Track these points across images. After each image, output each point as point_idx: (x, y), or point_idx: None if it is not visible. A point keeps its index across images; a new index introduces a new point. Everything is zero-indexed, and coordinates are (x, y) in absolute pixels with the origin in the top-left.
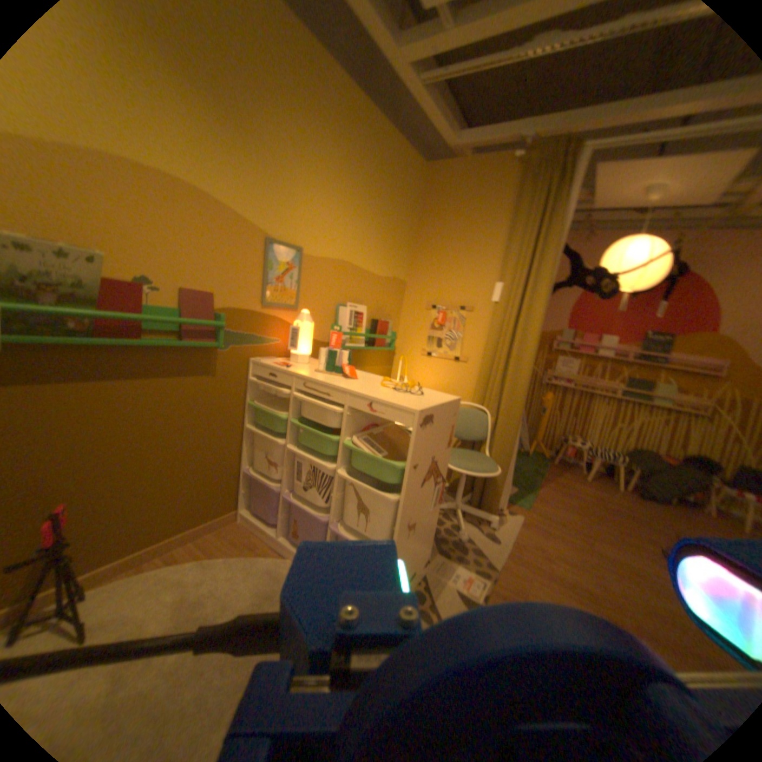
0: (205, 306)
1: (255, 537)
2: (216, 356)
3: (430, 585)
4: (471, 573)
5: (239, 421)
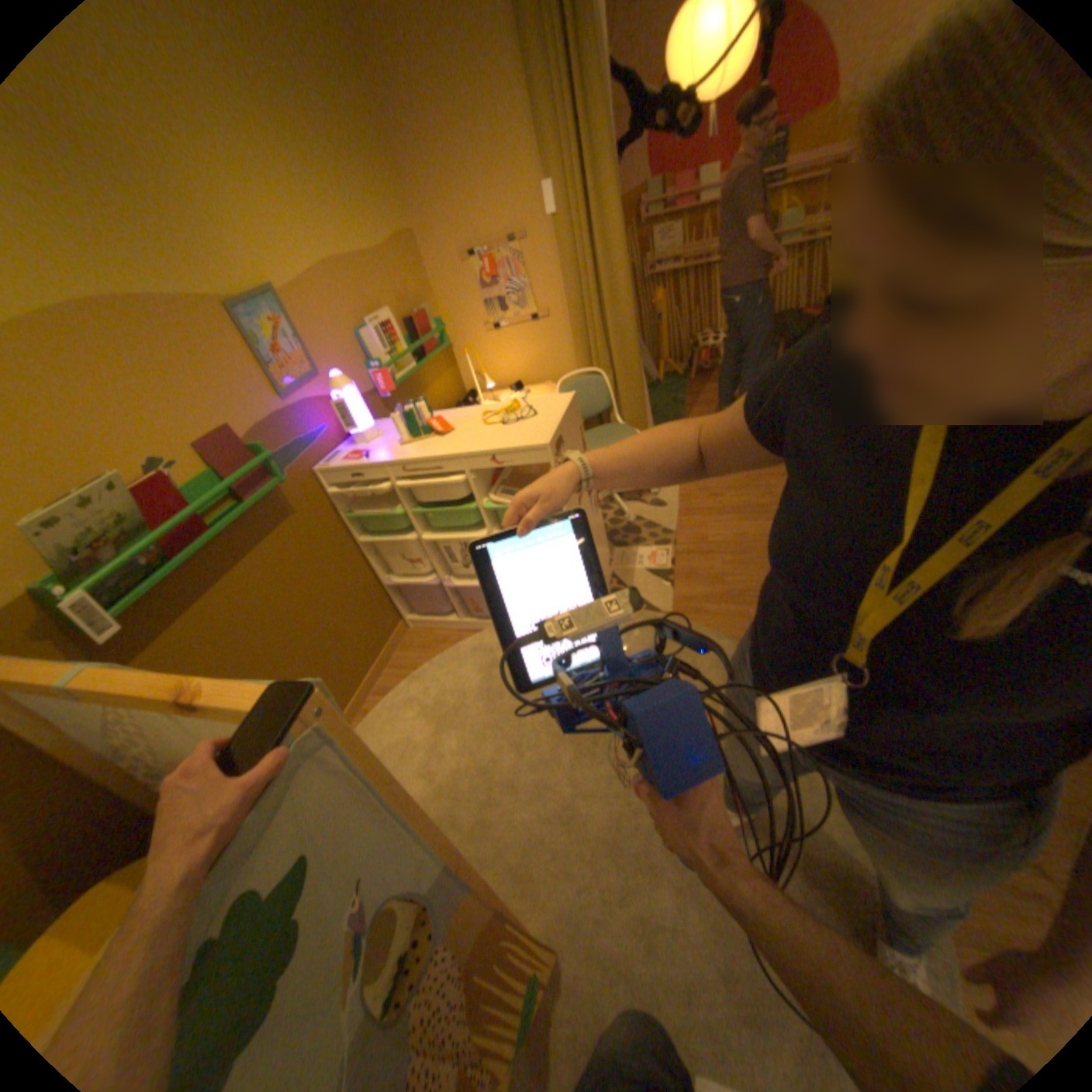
0: (229, 444)
1: (436, 630)
2: (278, 490)
3: (619, 578)
4: (650, 547)
5: (346, 539)
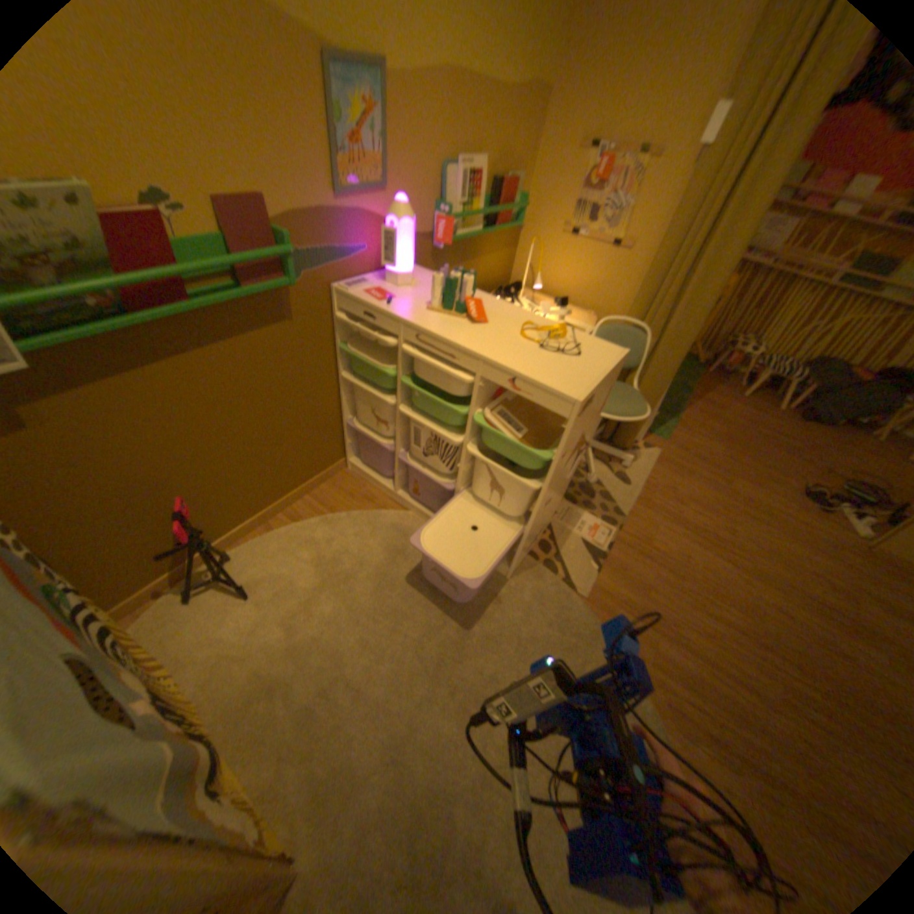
0: (255, 219)
1: (370, 486)
2: (286, 291)
3: (554, 533)
4: (597, 519)
5: (331, 367)
